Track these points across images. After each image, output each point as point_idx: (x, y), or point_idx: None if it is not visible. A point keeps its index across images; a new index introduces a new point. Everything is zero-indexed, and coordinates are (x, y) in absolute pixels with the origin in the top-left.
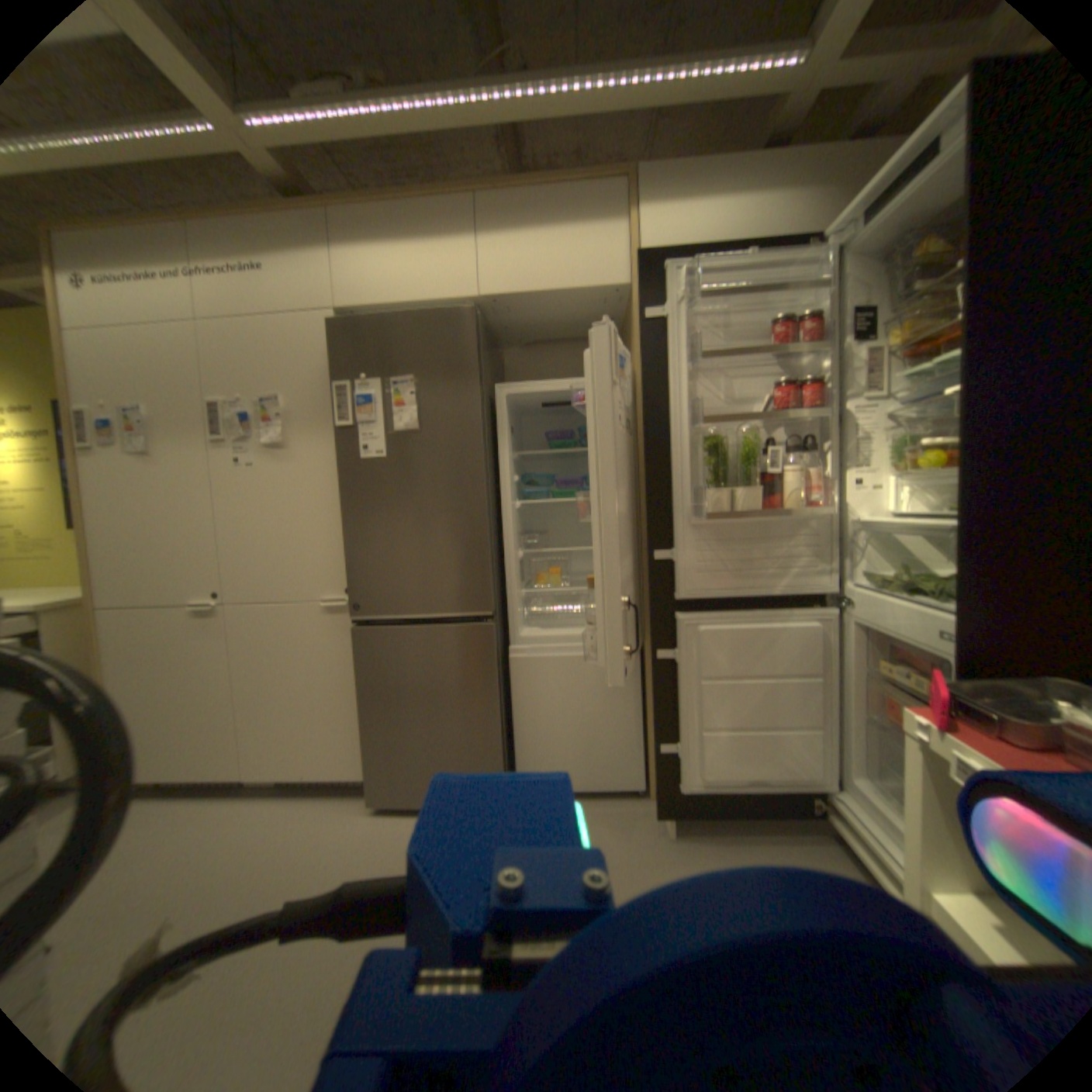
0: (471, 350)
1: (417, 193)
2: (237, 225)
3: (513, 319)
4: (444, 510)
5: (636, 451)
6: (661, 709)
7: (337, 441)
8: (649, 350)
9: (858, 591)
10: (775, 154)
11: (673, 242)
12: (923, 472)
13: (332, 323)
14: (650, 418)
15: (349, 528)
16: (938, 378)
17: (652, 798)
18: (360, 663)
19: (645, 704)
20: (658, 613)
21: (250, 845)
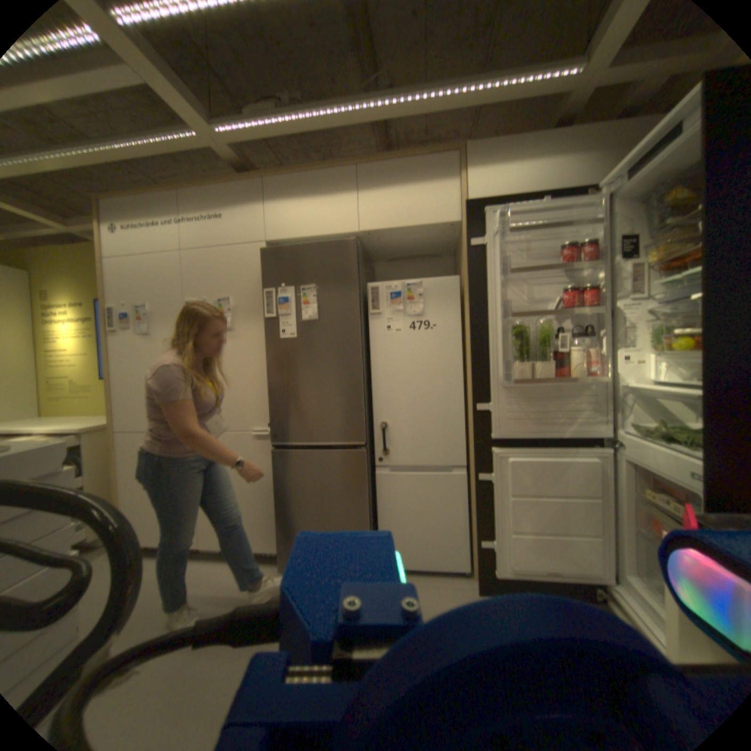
0: (353, 268)
1: (320, 167)
2: (208, 191)
3: (382, 245)
4: (333, 373)
5: (465, 333)
6: (482, 517)
7: (265, 327)
8: (474, 267)
9: (629, 437)
10: (563, 131)
11: (491, 193)
12: (677, 353)
13: (264, 252)
14: (474, 312)
15: (271, 384)
16: (686, 286)
17: (475, 580)
18: (276, 474)
19: (471, 511)
20: (480, 448)
21: (201, 595)
